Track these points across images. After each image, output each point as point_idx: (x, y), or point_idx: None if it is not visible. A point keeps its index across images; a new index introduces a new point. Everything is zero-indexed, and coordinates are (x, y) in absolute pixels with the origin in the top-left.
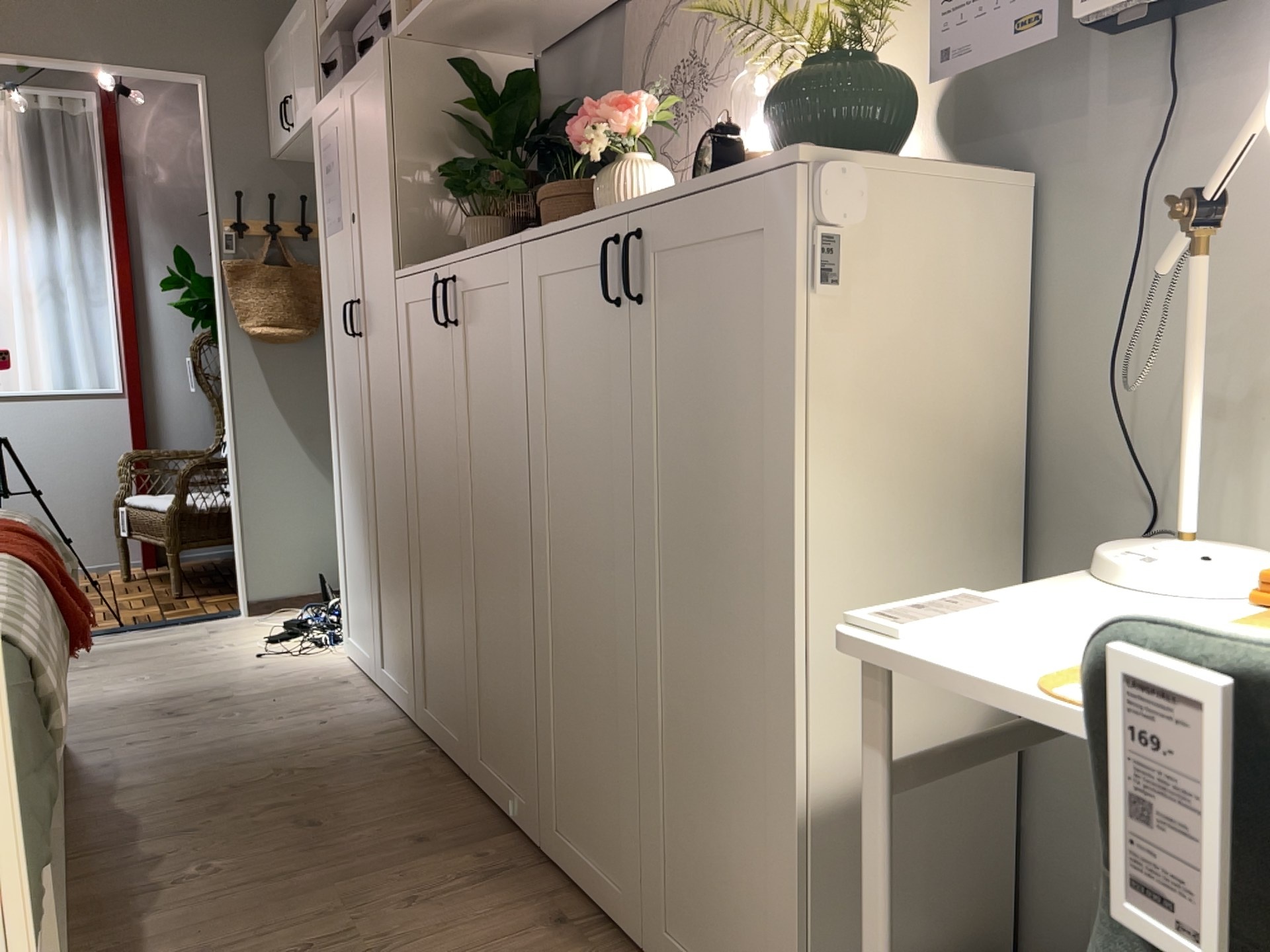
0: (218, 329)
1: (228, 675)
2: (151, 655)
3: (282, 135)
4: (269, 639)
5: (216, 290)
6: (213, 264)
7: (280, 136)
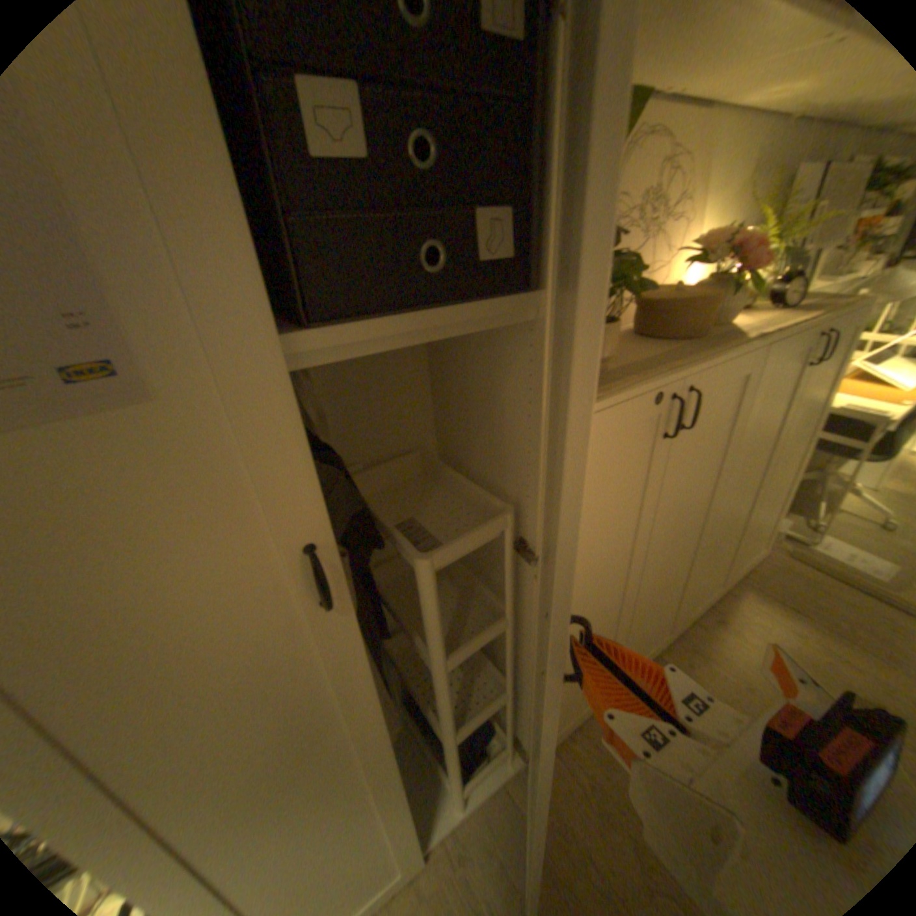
0: None
1: None
2: None
3: None
4: None
5: None
6: None
7: None
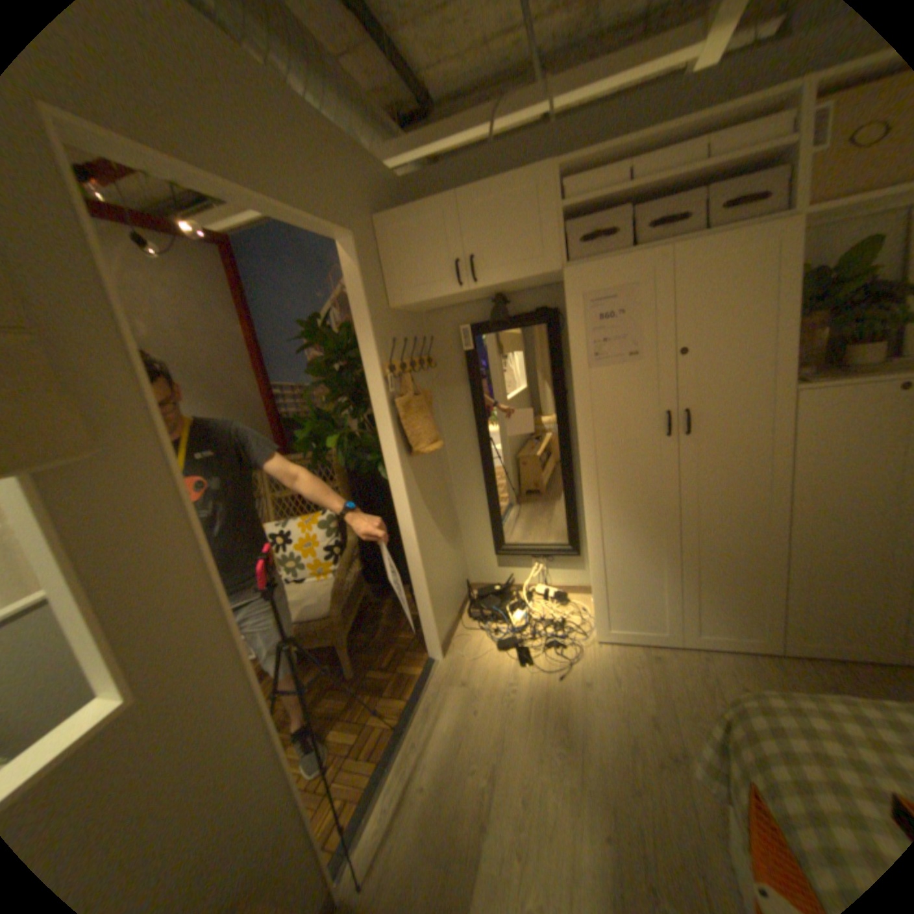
0: (386, 458)
1: (593, 706)
2: (493, 734)
3: (435, 291)
4: (519, 665)
5: (384, 426)
6: (374, 405)
7: (429, 292)
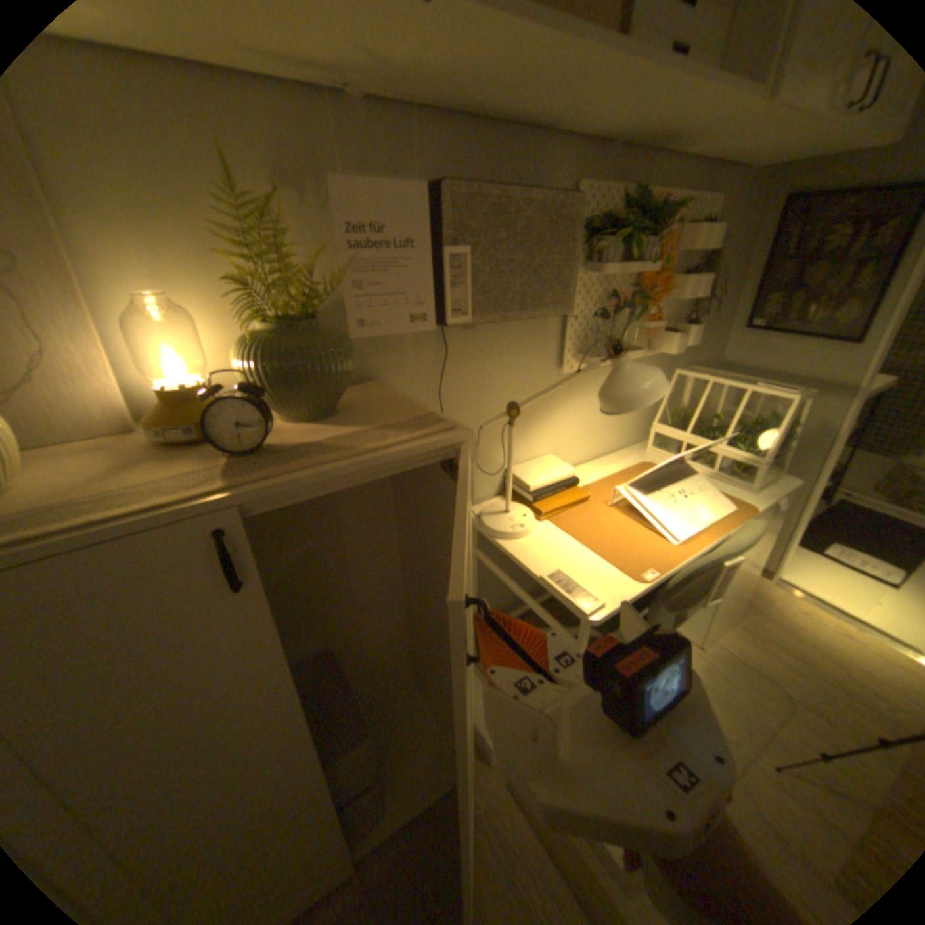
0: None
1: None
2: None
3: None
4: None
5: None
6: None
7: None
